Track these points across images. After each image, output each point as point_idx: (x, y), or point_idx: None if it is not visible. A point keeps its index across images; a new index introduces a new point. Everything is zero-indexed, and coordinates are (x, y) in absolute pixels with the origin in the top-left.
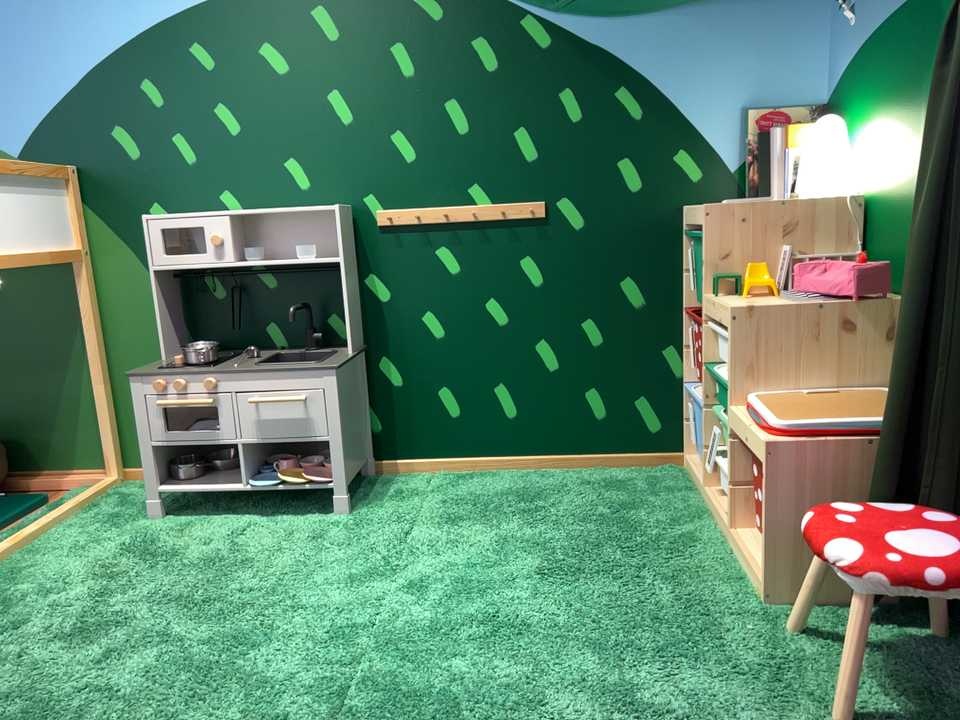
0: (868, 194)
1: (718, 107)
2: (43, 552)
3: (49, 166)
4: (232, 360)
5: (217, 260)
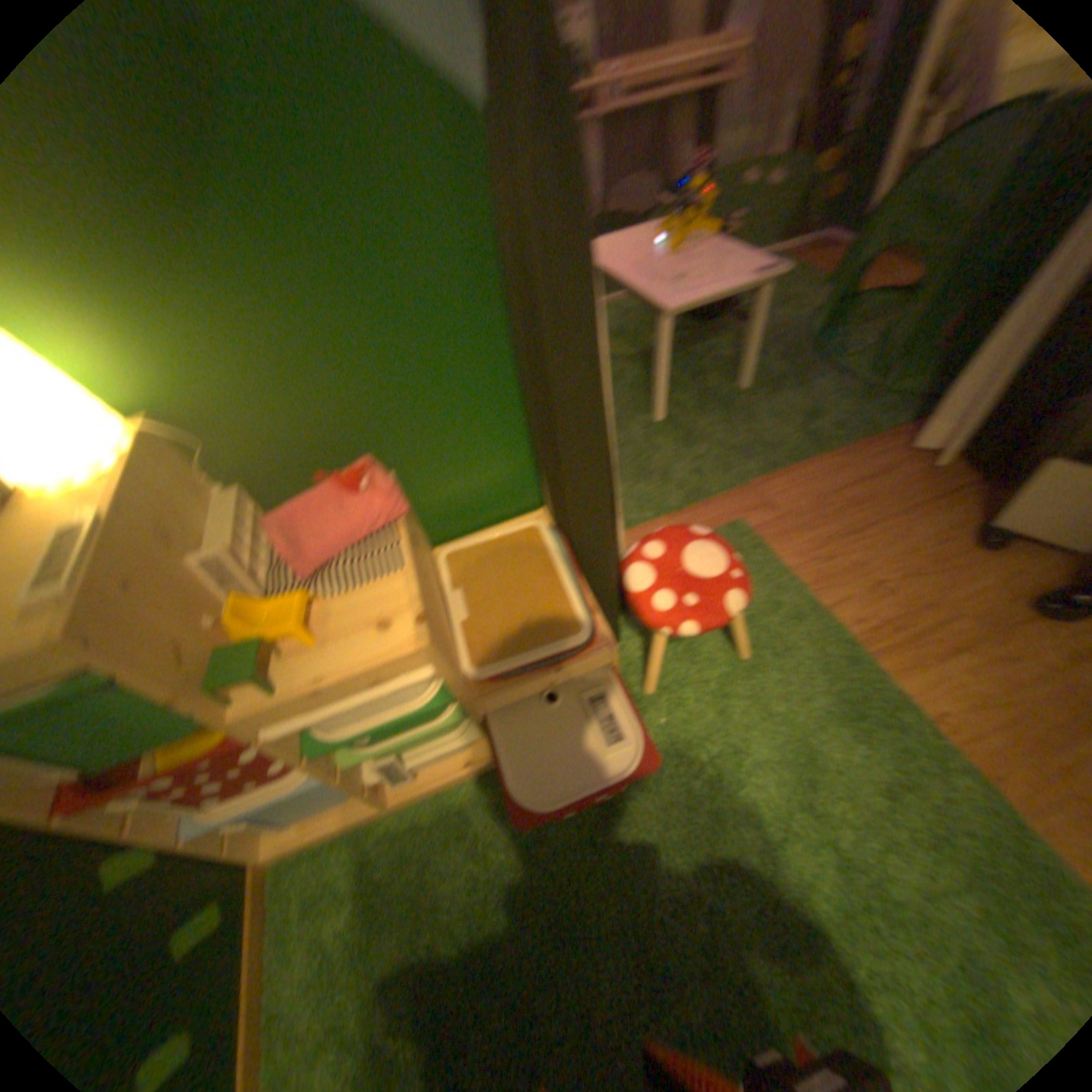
0: (150, 402)
1: None
2: None
3: None
4: None
5: None
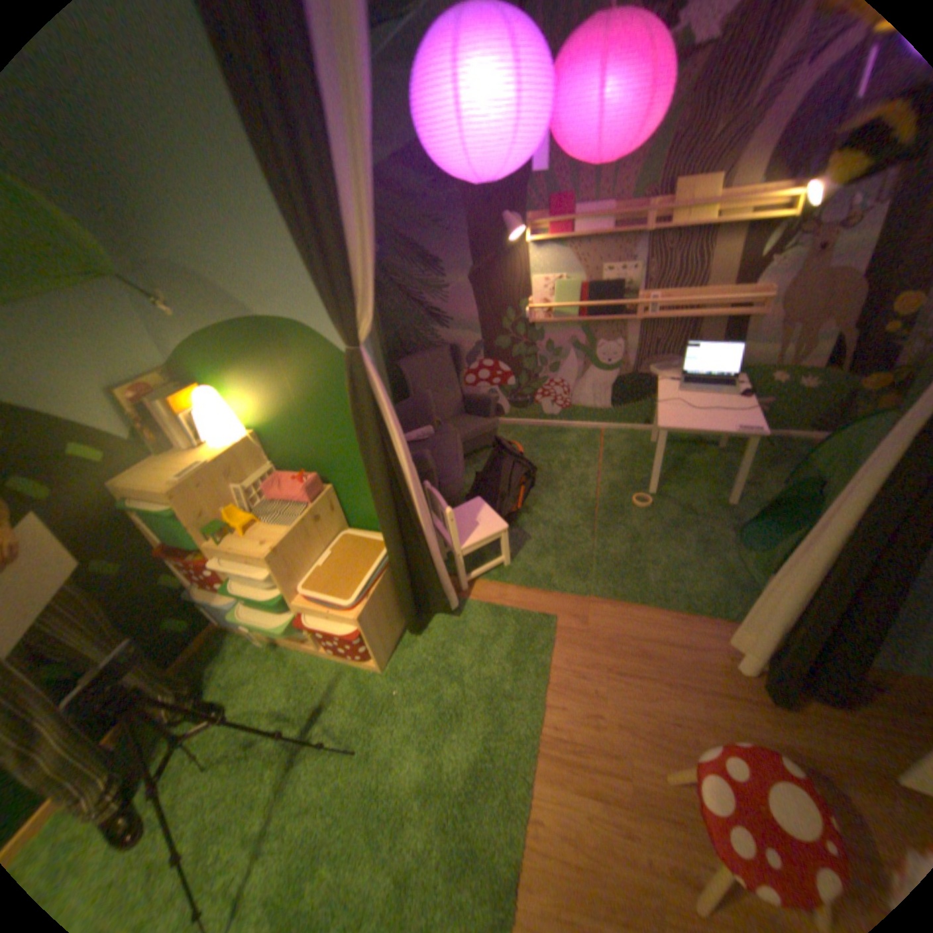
0: (255, 430)
1: (81, 398)
2: None
3: None
4: None
5: None
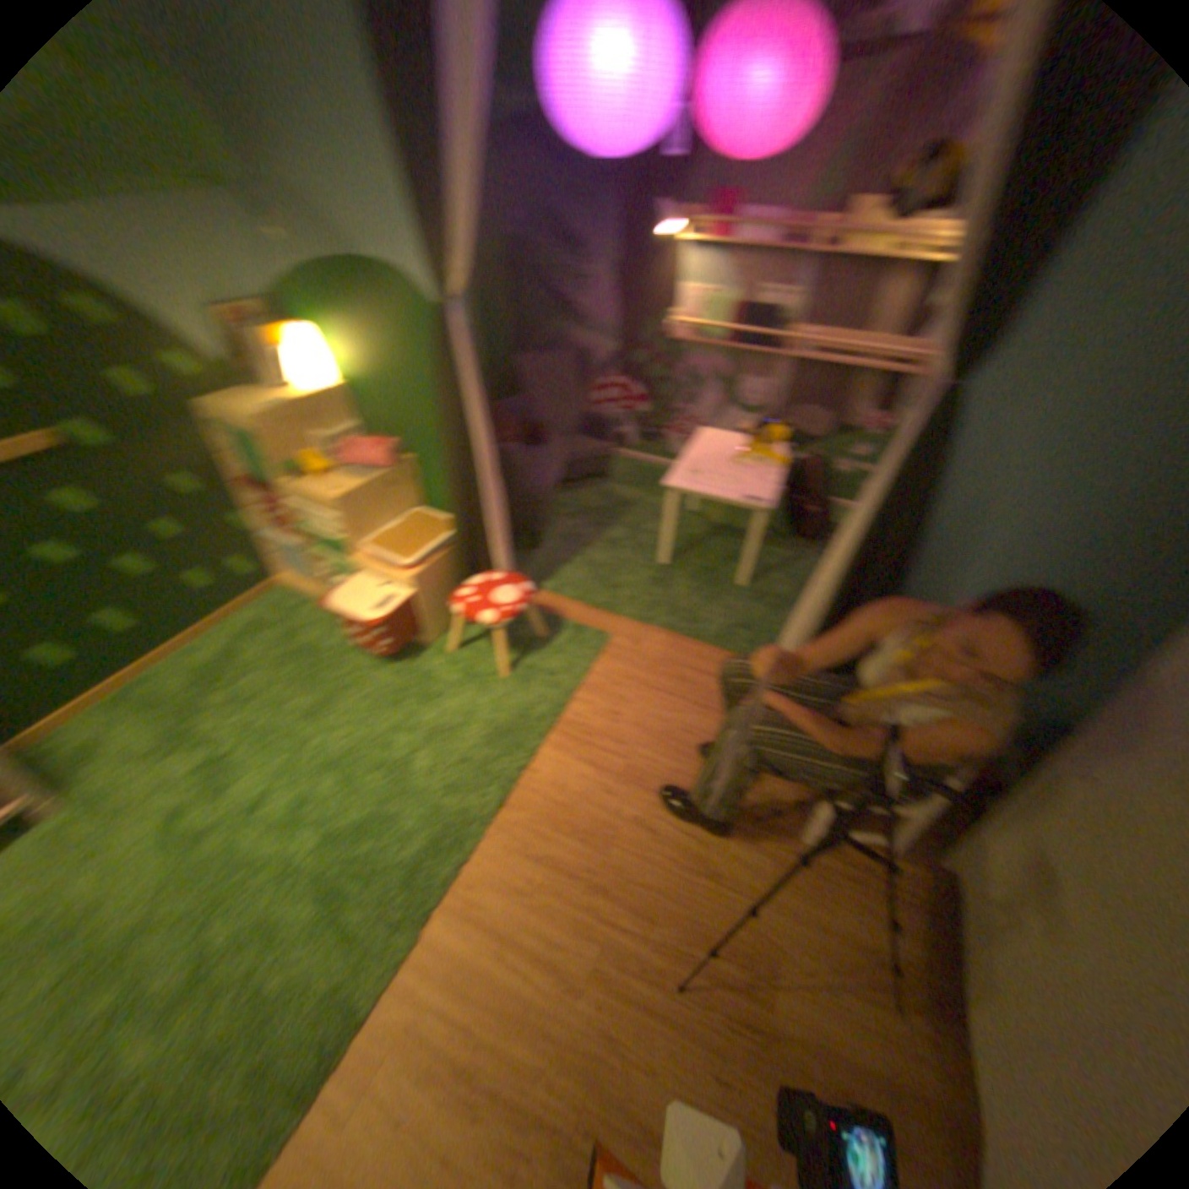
0: (341, 383)
1: (176, 307)
2: None
3: None
4: None
5: None
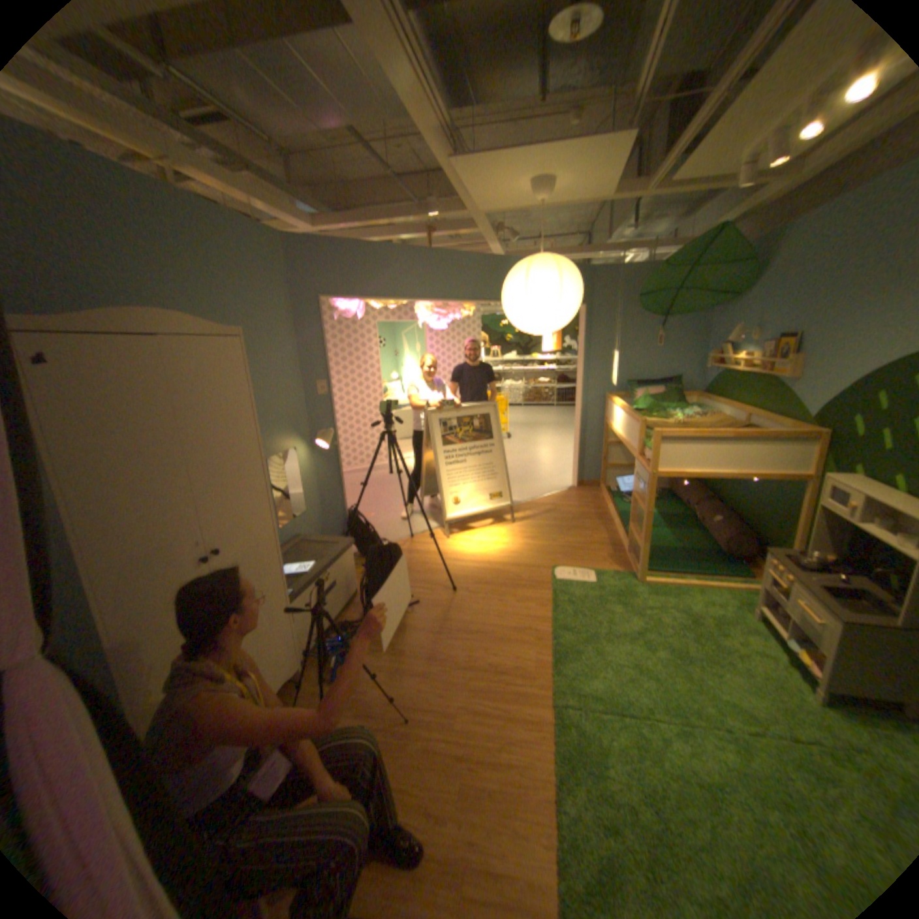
0: None
1: None
2: (703, 596)
3: (820, 427)
4: (827, 577)
5: (848, 518)
